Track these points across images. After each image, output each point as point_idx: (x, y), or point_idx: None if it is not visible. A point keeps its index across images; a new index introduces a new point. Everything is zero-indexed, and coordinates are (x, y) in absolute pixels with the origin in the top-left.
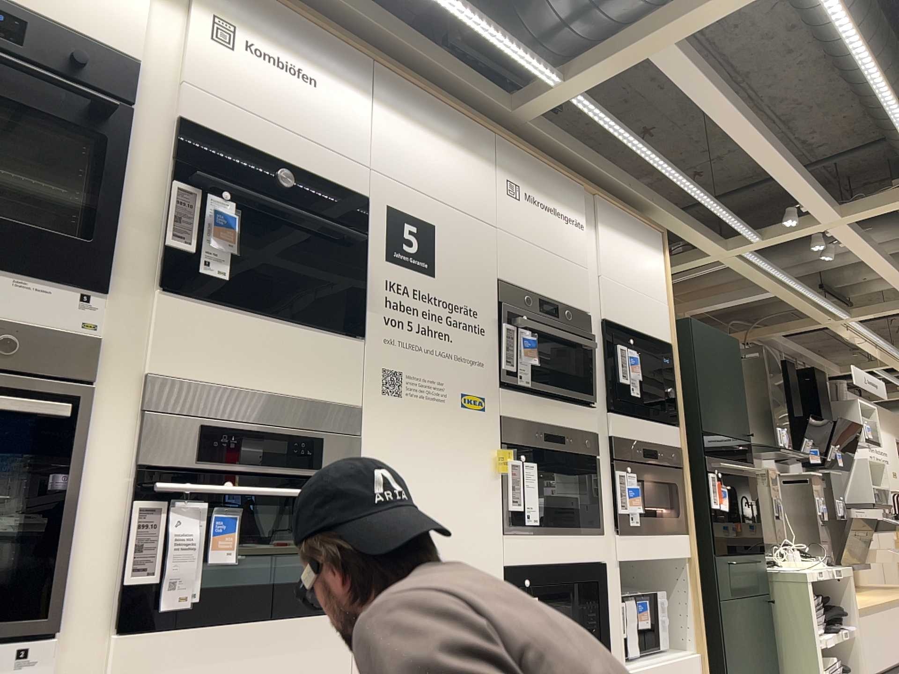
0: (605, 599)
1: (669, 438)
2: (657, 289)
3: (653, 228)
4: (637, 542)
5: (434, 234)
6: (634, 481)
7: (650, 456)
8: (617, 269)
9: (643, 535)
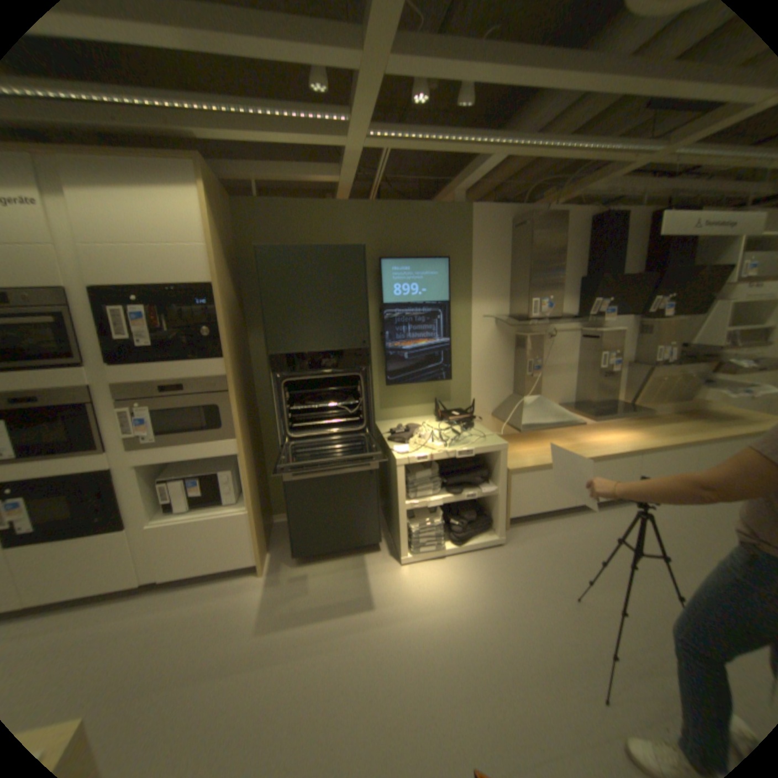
0: (106, 493)
1: (202, 372)
2: (185, 231)
3: (174, 159)
4: (151, 454)
5: None
6: (142, 414)
7: (169, 391)
8: (102, 231)
9: (160, 449)
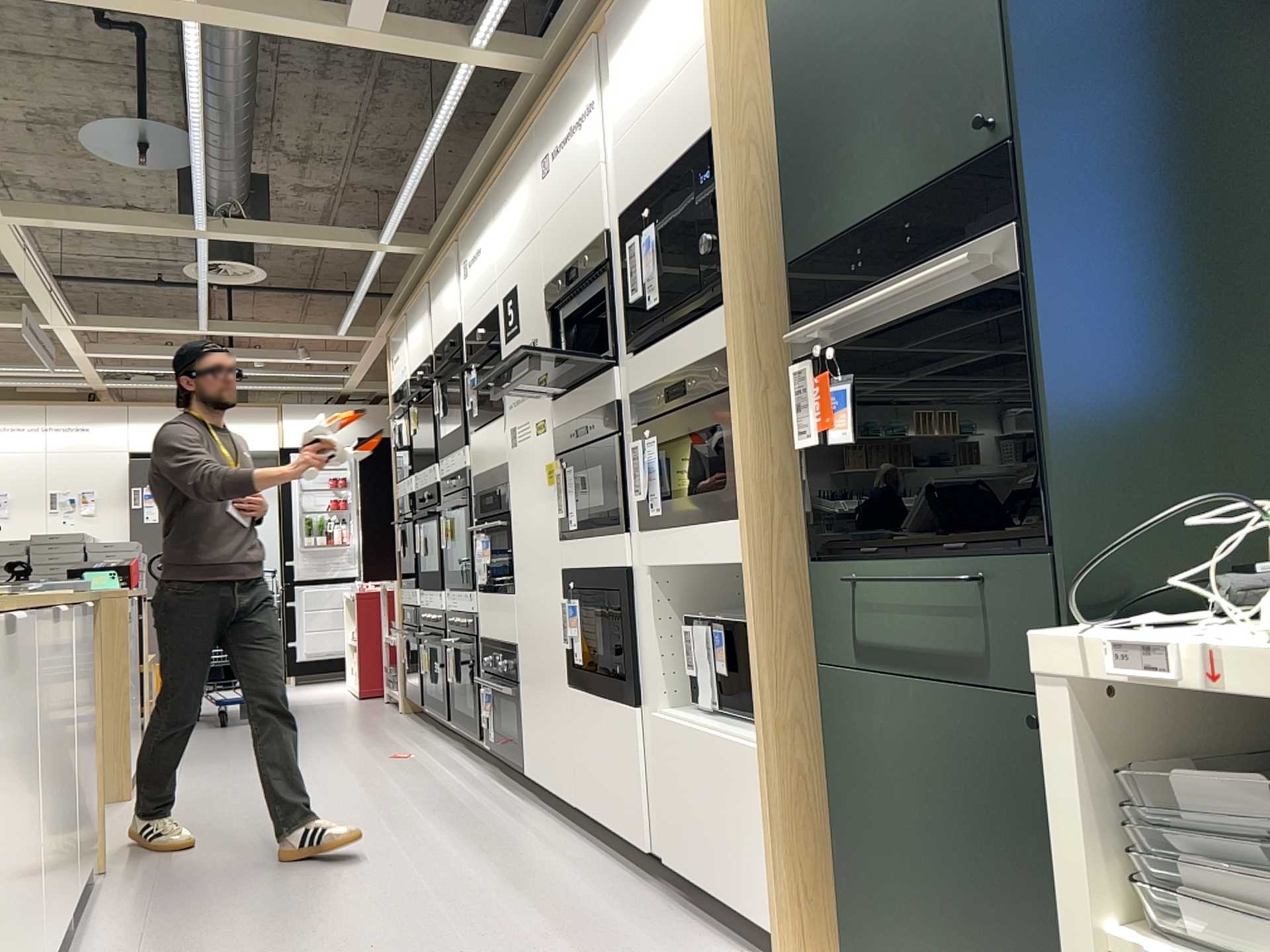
0: (629, 615)
1: (712, 340)
2: (694, 31)
3: None
4: (663, 541)
5: (517, 293)
6: (656, 448)
7: (679, 394)
8: (632, 104)
9: (672, 530)
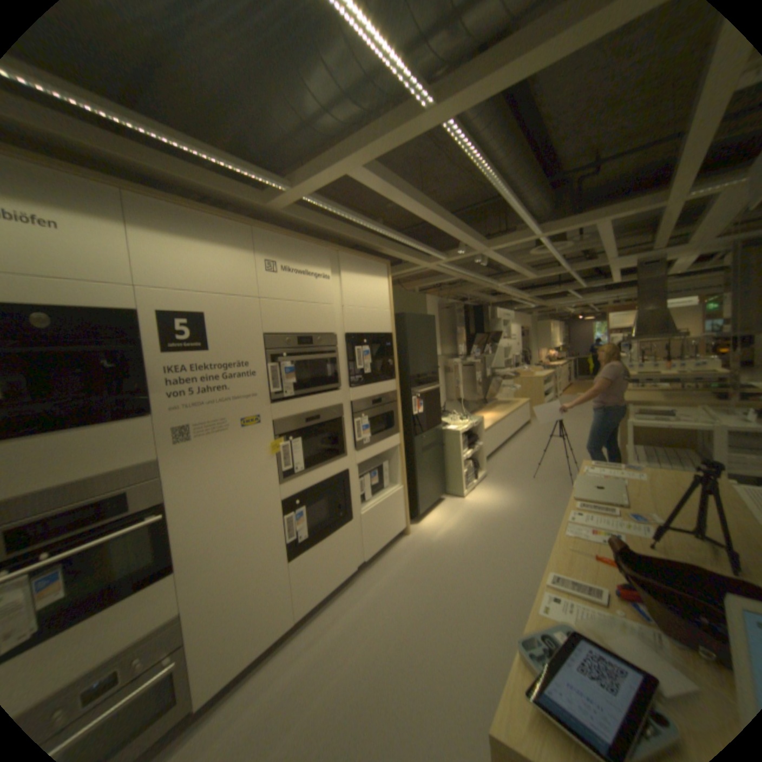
0: (347, 488)
1: (388, 389)
2: (384, 303)
3: (381, 263)
4: (367, 451)
5: (204, 320)
6: (366, 421)
7: (376, 403)
8: (355, 299)
9: (371, 446)
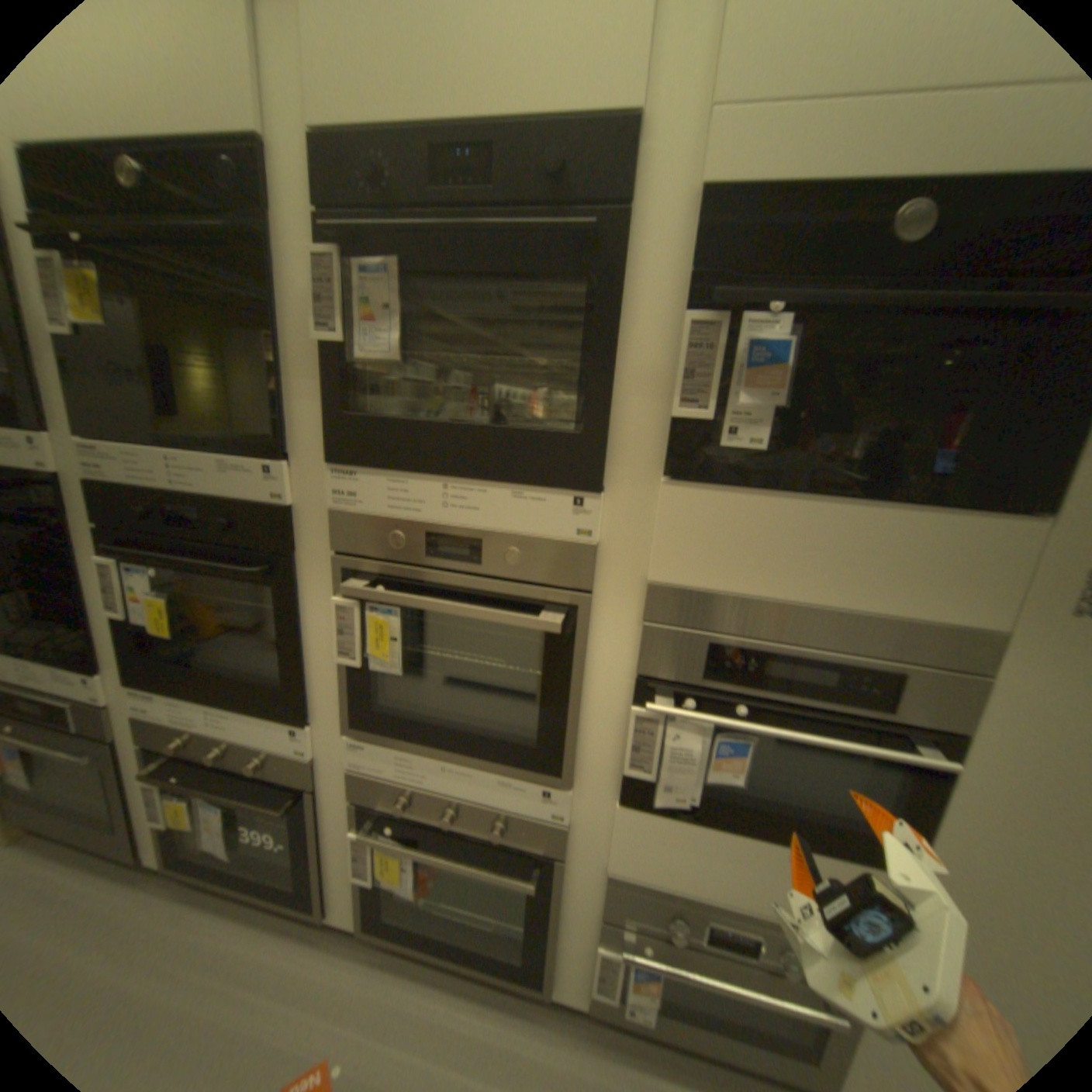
0: None
1: None
2: None
3: None
4: None
5: None
6: None
7: None
8: None
9: None
